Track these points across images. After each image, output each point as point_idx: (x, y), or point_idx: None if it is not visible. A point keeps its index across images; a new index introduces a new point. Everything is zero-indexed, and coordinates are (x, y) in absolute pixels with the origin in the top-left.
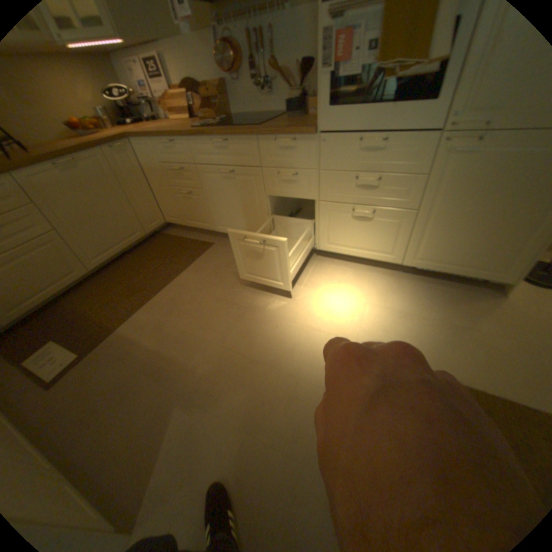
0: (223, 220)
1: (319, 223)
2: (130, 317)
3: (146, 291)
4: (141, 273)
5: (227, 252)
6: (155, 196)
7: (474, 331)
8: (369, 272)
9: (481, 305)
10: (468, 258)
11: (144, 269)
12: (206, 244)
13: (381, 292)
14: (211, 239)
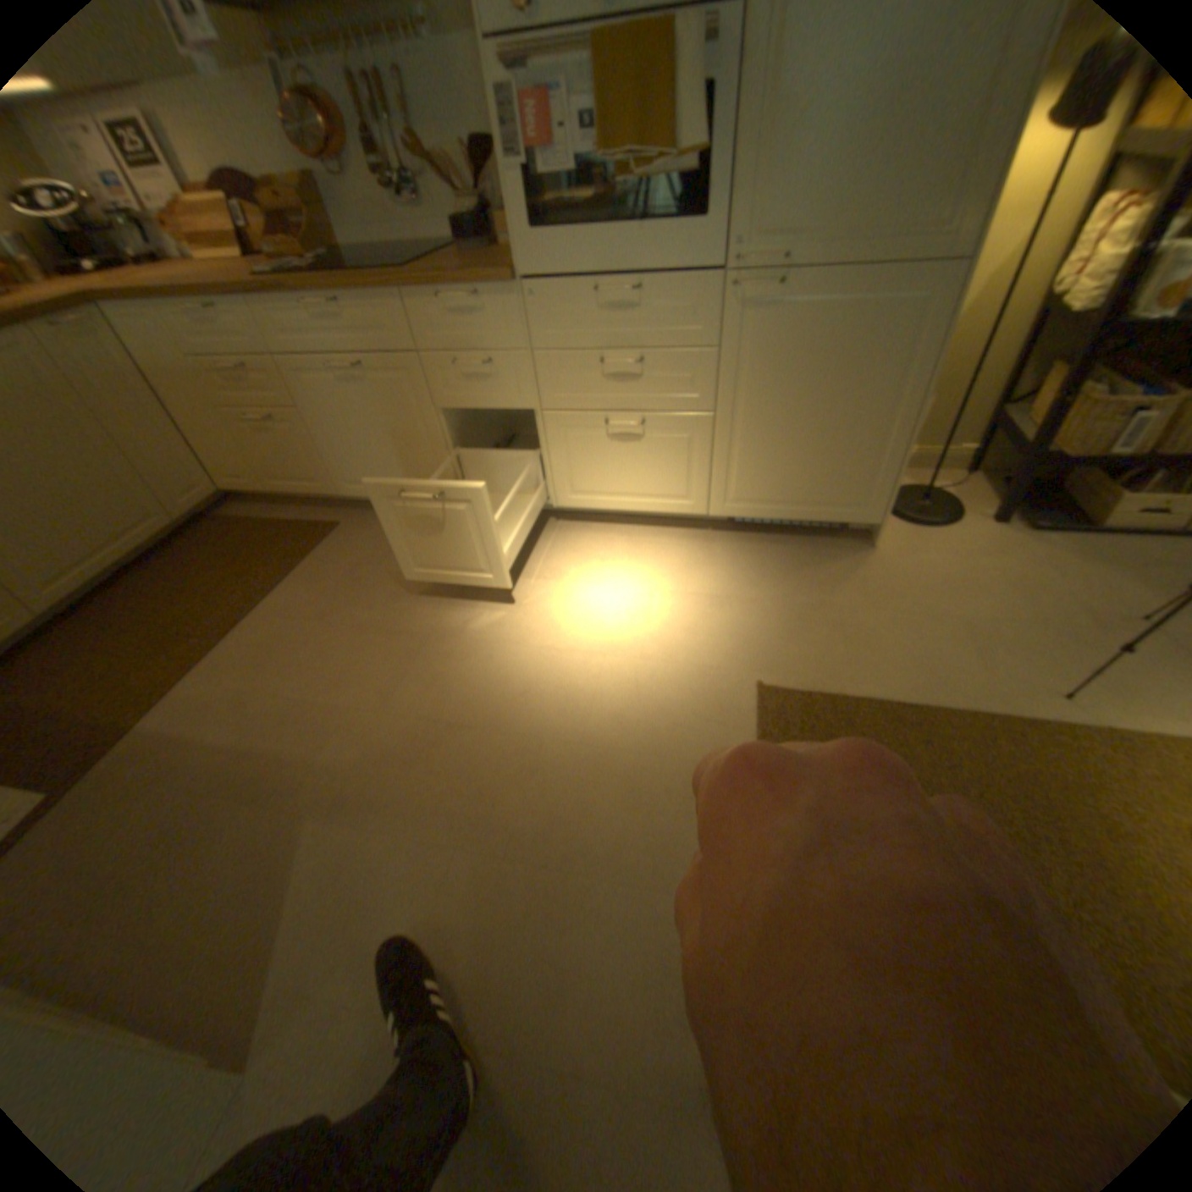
0: (353, 471)
1: (548, 454)
2: (166, 697)
3: (195, 638)
4: (175, 604)
5: (371, 537)
6: (184, 434)
7: (827, 607)
8: (654, 539)
9: (836, 566)
10: (806, 488)
11: (182, 595)
12: (322, 528)
13: (677, 568)
14: (331, 516)
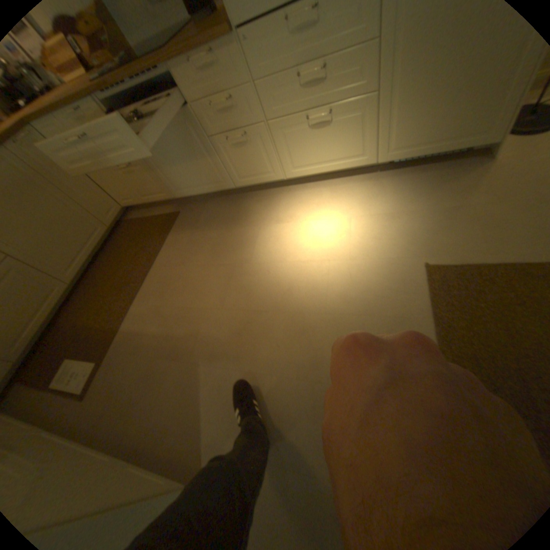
0: (179, 184)
1: (277, 148)
2: (129, 313)
3: (134, 284)
4: (121, 268)
5: (197, 217)
6: (99, 184)
7: (466, 207)
8: (346, 185)
9: (469, 178)
10: (446, 129)
11: (123, 263)
12: (173, 216)
13: (363, 201)
14: (176, 209)
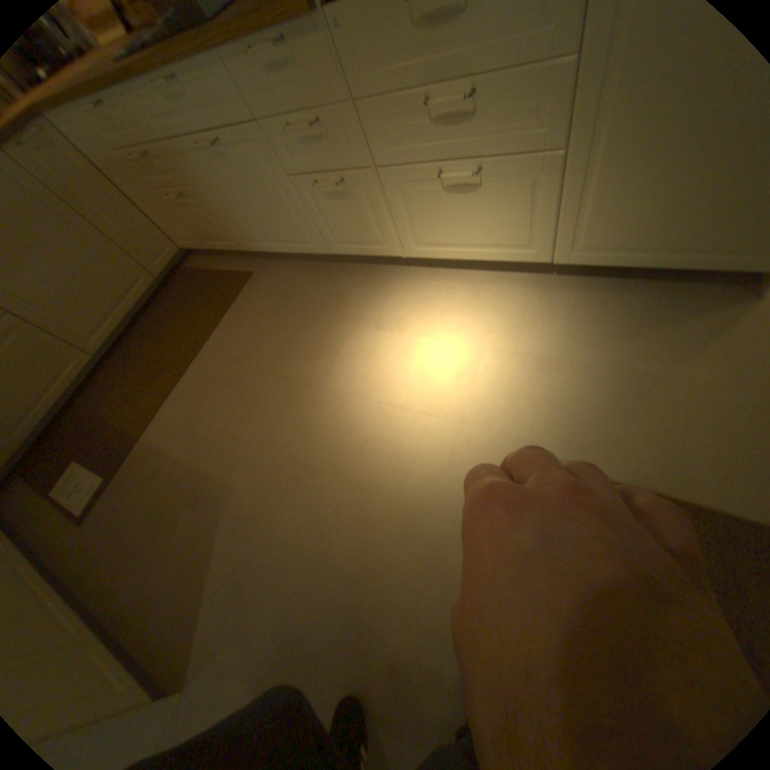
0: (251, 233)
1: (391, 212)
2: (156, 417)
3: (171, 373)
4: (161, 343)
5: (272, 286)
6: (144, 212)
7: (673, 380)
8: (495, 286)
9: (699, 324)
10: (679, 235)
11: (165, 336)
12: (243, 278)
13: (513, 323)
14: (249, 266)
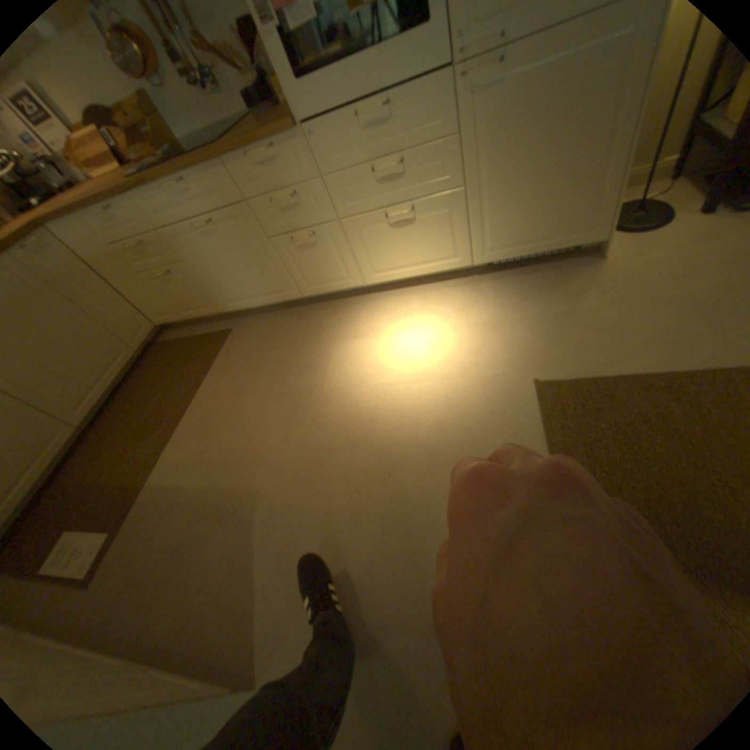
0: (231, 294)
1: (353, 250)
2: (159, 462)
3: (167, 423)
4: (150, 403)
5: (254, 334)
6: (126, 296)
7: (578, 313)
8: (439, 291)
9: (579, 280)
10: (546, 227)
11: (153, 396)
12: (223, 335)
13: (460, 309)
14: (227, 326)
